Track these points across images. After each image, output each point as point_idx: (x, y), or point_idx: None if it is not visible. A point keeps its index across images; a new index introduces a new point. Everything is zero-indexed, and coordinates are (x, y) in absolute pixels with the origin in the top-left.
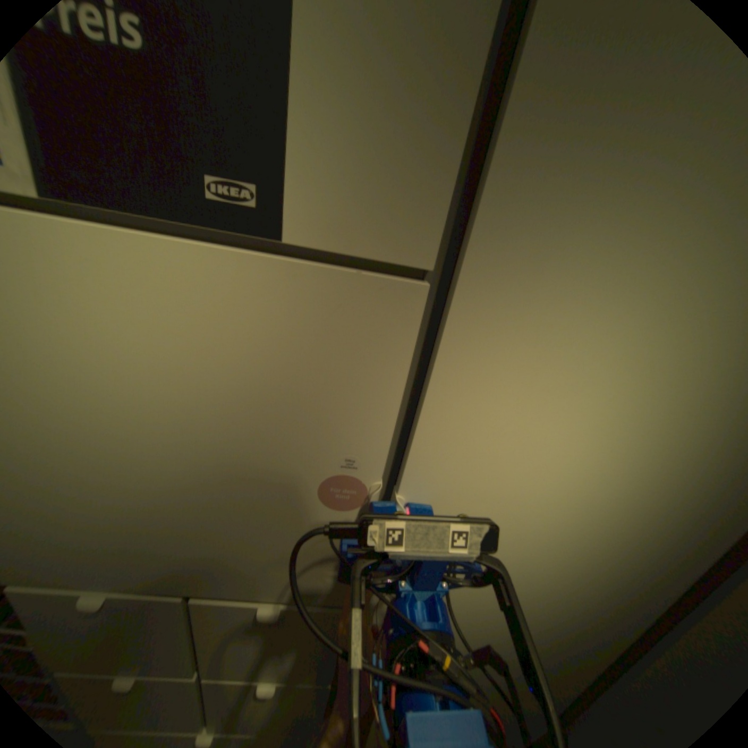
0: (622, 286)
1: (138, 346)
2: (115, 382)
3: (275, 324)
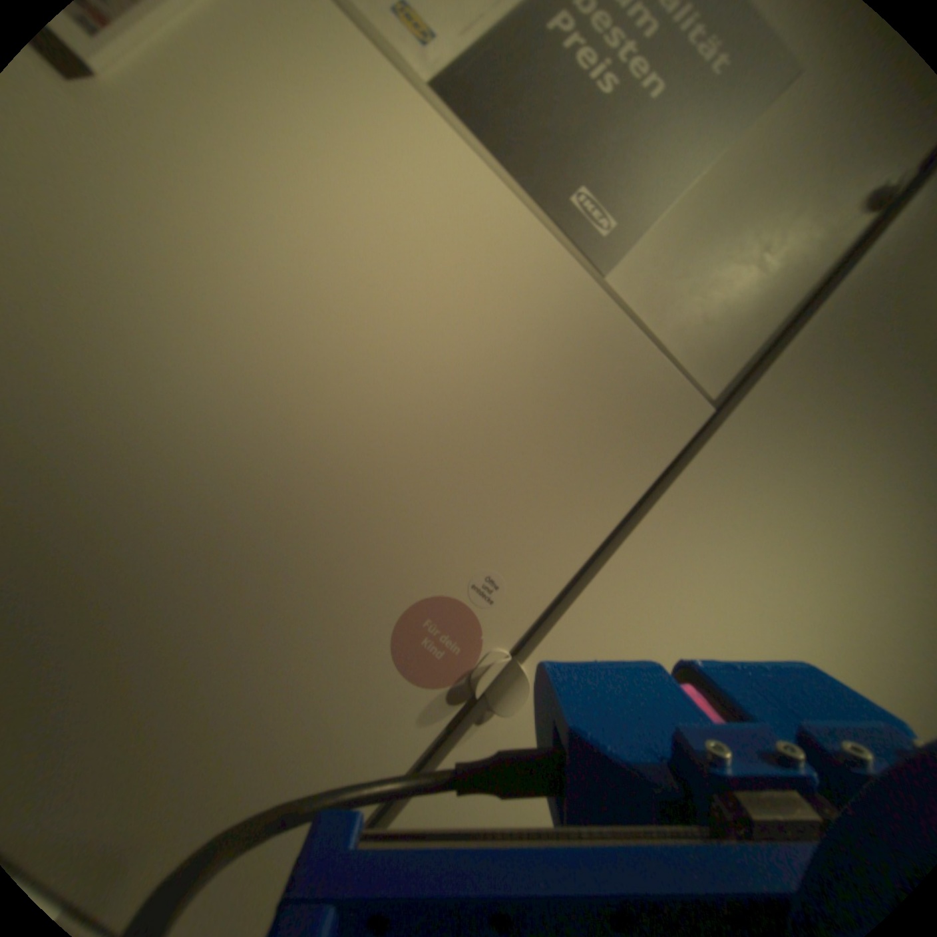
0: (852, 539)
1: (370, 263)
2: (292, 275)
3: (538, 351)
